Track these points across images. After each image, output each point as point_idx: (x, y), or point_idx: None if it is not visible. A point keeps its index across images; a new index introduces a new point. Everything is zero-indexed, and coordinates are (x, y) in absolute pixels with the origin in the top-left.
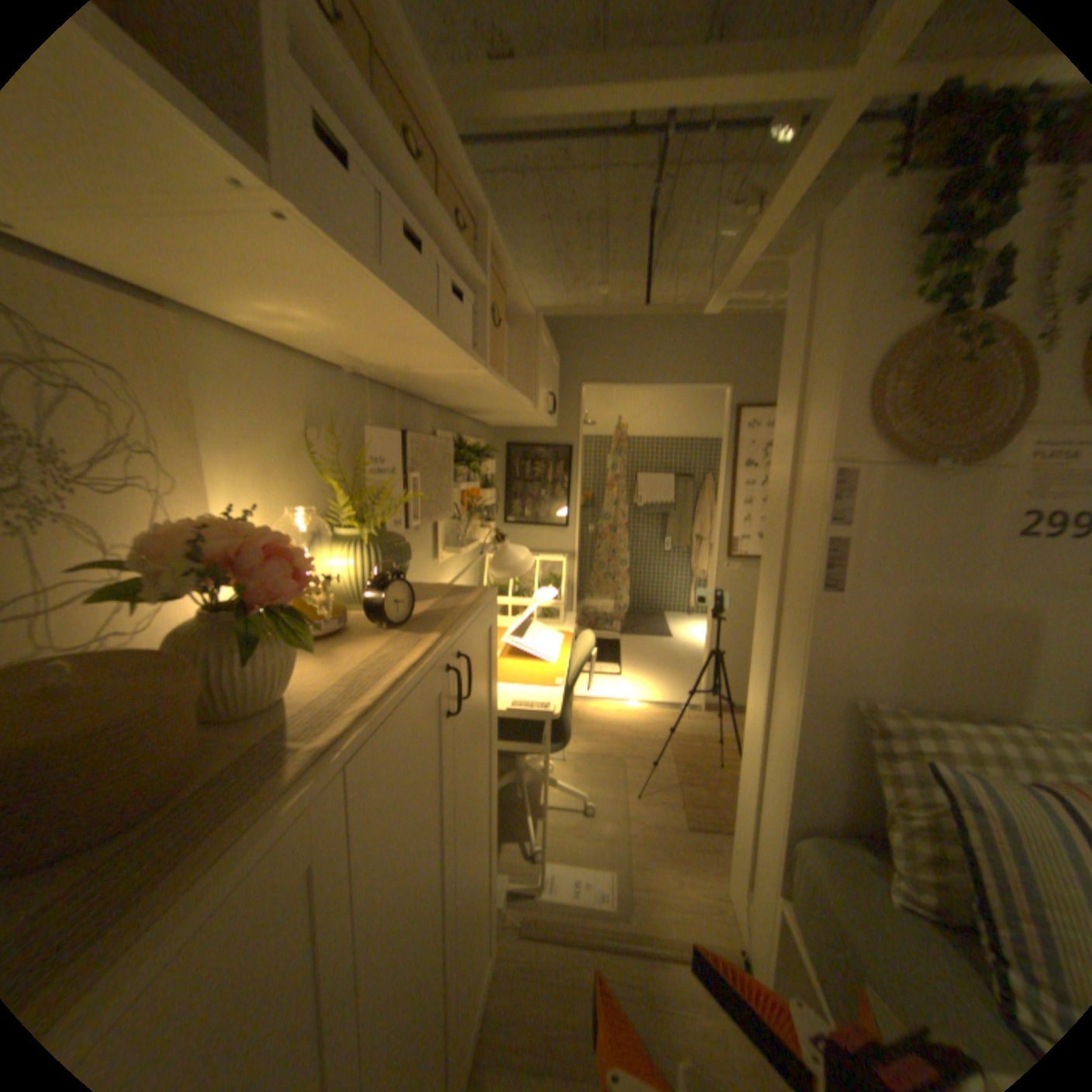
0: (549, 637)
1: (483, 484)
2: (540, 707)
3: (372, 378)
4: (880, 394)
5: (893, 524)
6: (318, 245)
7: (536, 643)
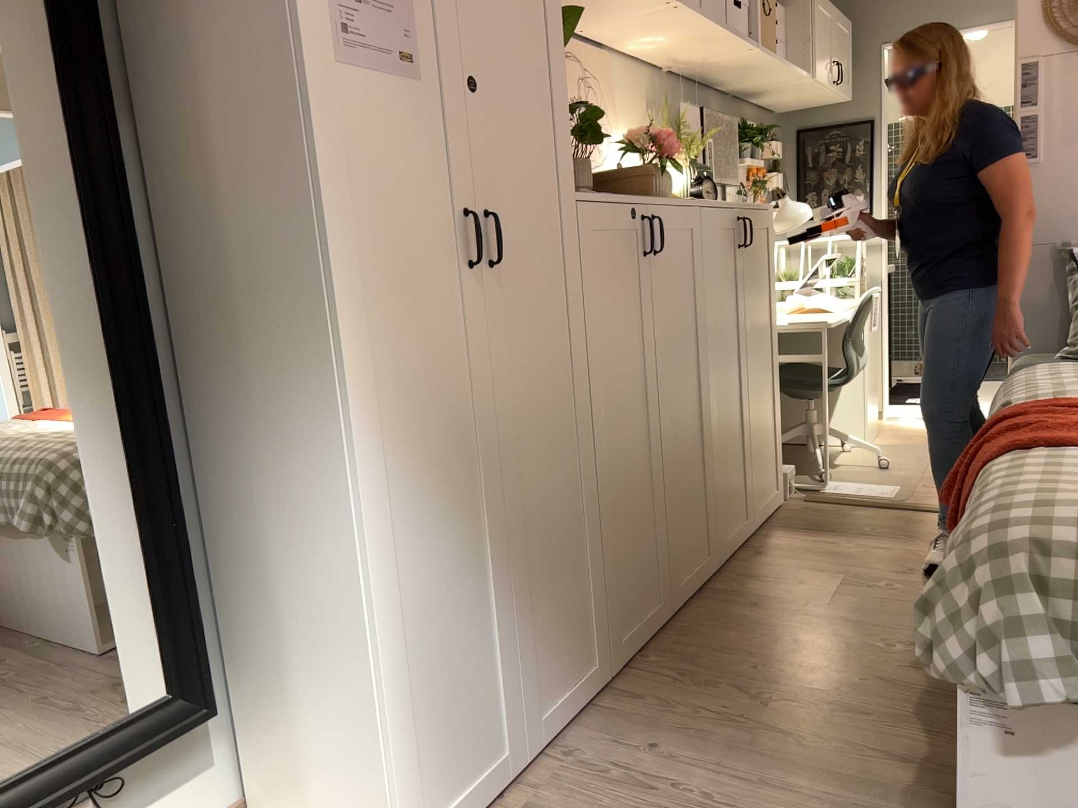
0: (839, 302)
1: (769, 172)
2: (818, 321)
3: (678, 75)
4: (1048, 4)
5: (1074, 99)
6: (682, 13)
7: (824, 301)
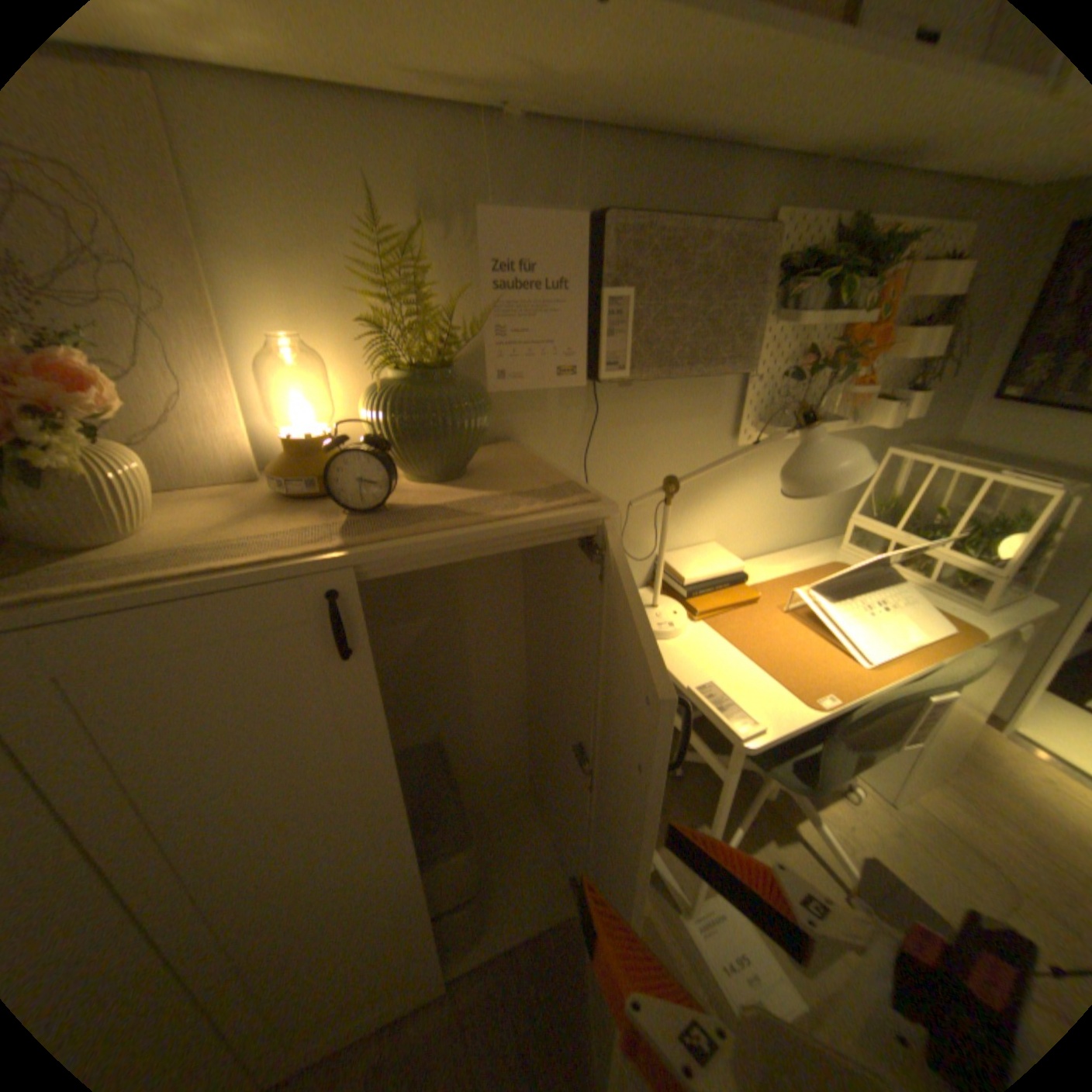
0: (910, 625)
1: (936, 316)
2: (731, 721)
3: (571, 117)
4: None
5: None
6: None
7: (860, 623)
